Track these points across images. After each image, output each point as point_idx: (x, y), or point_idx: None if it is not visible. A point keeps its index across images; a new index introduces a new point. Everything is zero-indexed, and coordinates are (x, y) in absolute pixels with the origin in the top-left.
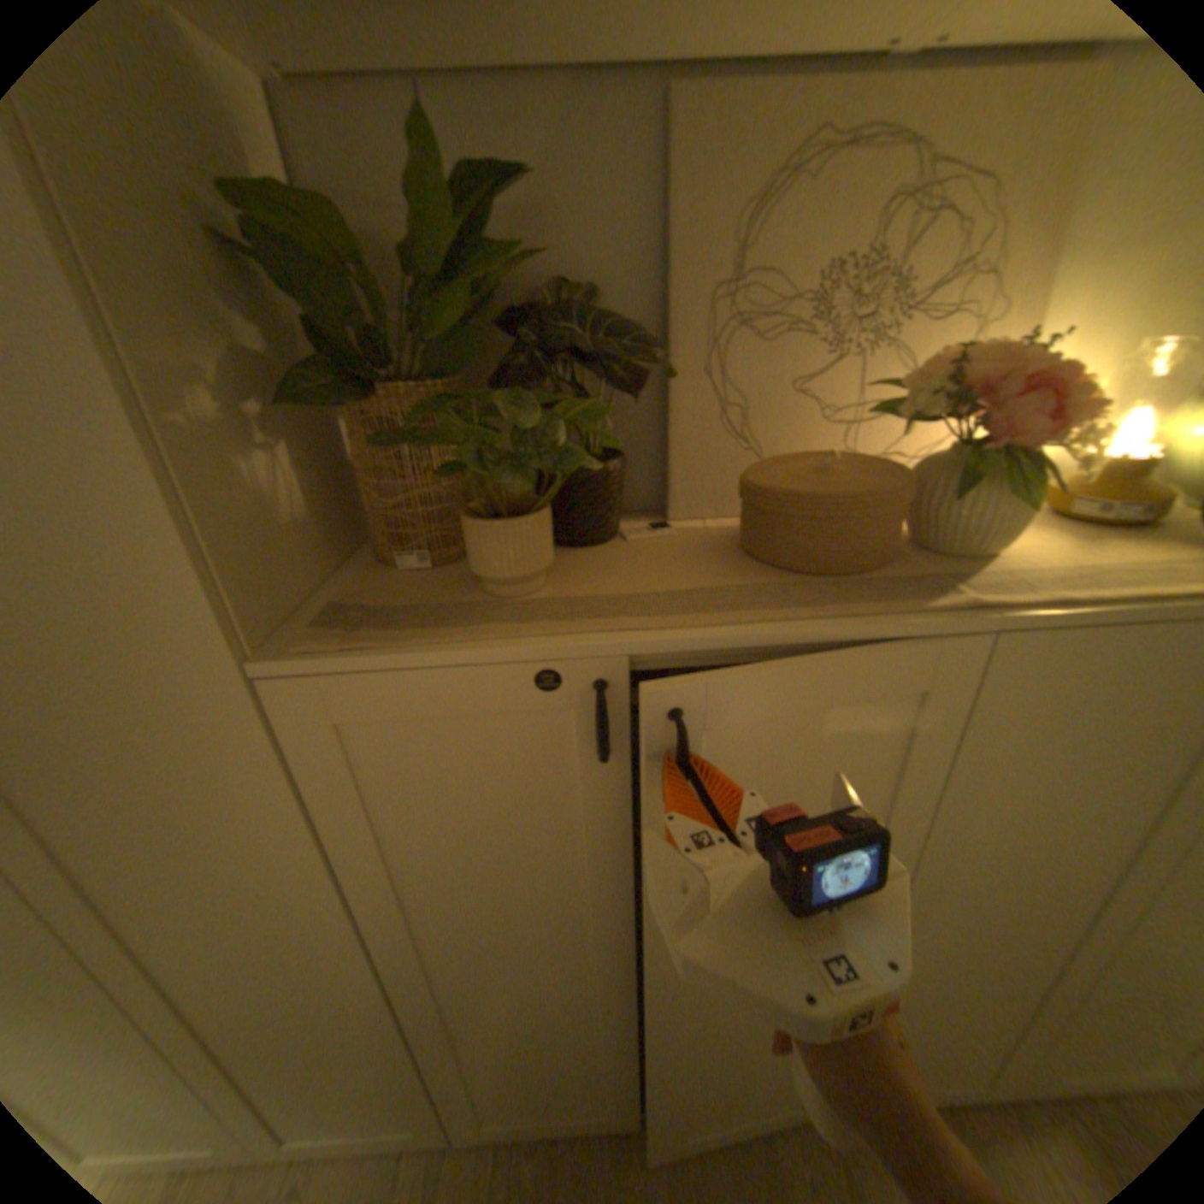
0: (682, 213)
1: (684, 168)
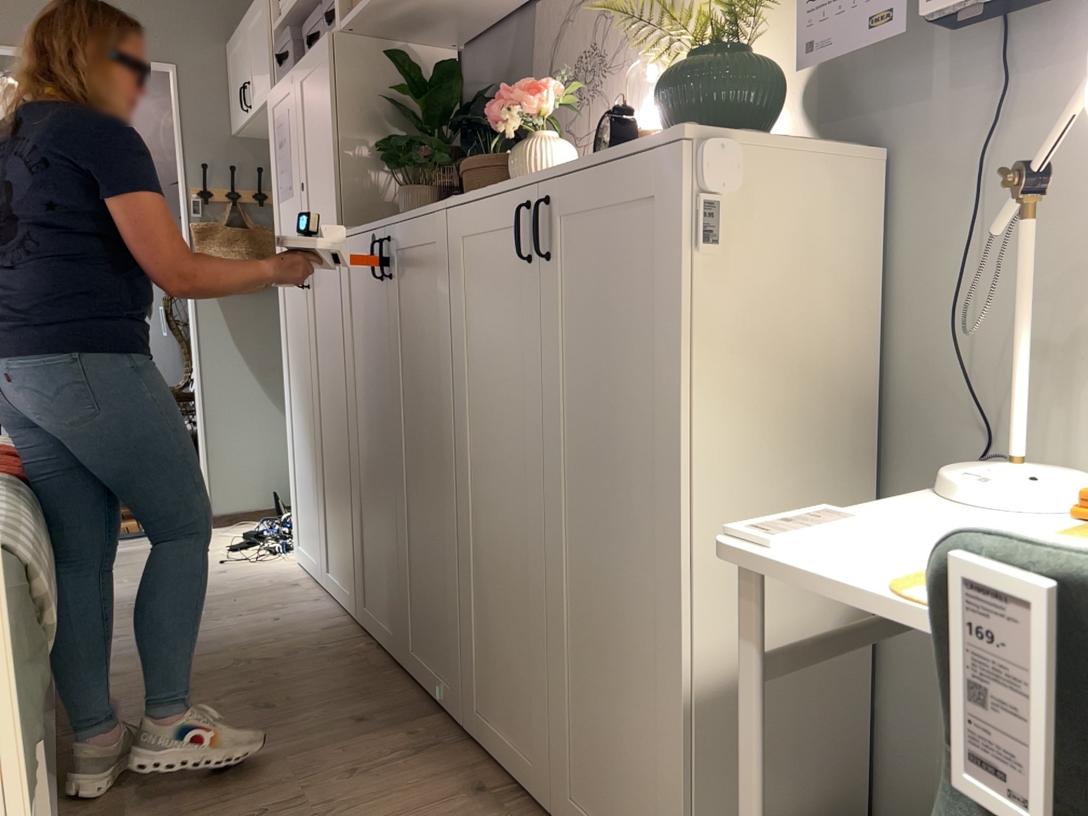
0: (538, 55)
1: (538, 36)
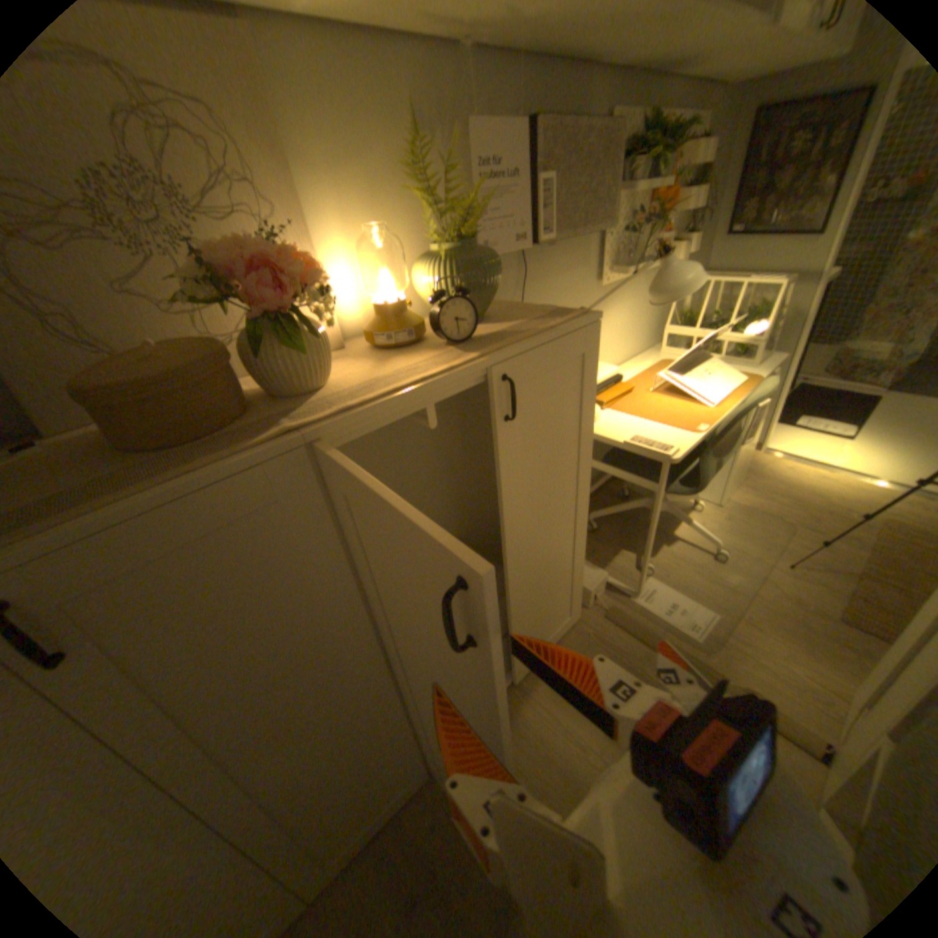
0: None
1: None
